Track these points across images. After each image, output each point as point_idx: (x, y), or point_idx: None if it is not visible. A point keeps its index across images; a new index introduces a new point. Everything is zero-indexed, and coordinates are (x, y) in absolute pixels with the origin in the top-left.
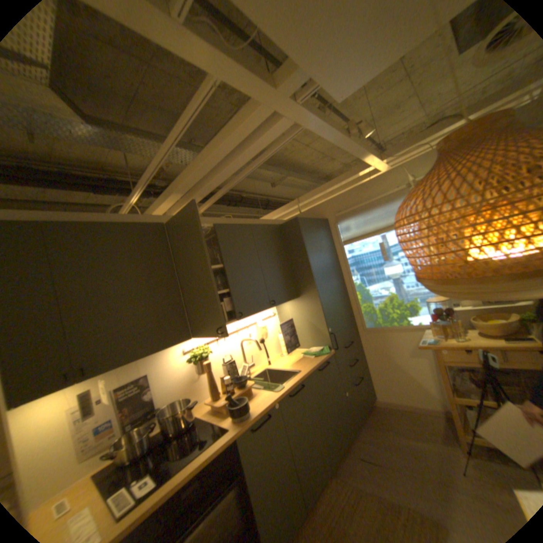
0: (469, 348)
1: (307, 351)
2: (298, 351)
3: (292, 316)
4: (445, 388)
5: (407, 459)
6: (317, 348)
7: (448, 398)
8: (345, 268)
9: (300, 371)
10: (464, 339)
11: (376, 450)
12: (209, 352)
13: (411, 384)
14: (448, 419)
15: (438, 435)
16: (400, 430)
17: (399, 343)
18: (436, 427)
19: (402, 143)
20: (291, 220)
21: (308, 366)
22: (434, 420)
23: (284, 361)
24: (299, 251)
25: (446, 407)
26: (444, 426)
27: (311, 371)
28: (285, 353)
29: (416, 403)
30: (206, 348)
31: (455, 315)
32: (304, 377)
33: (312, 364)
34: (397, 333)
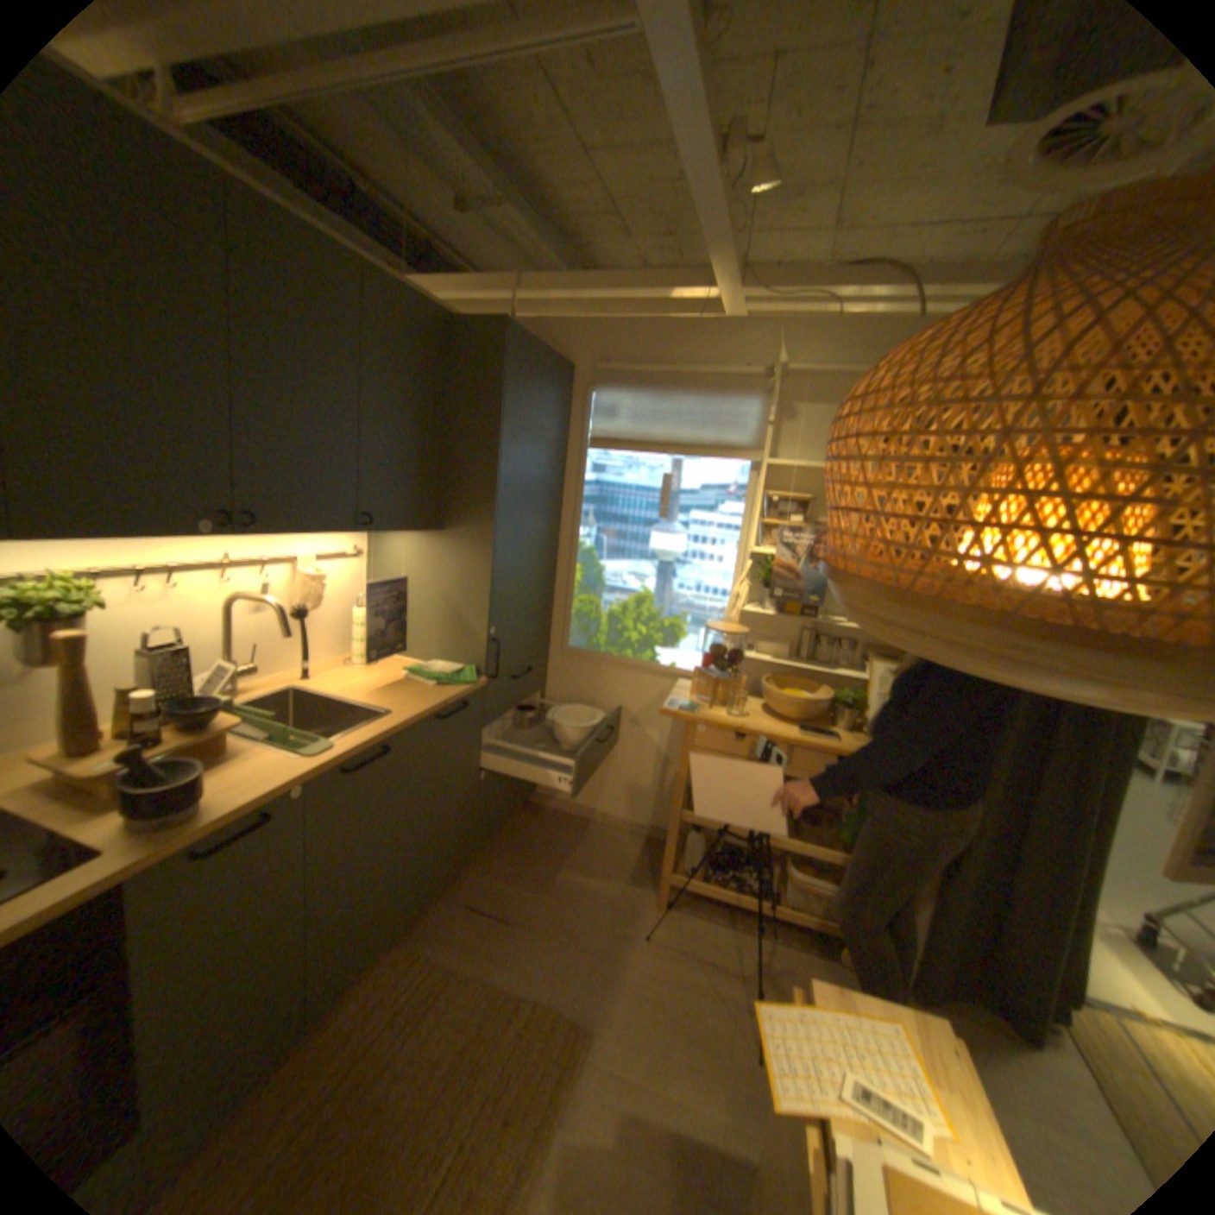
0: (741, 729)
1: (423, 666)
2: (397, 661)
3: (411, 573)
4: (668, 787)
5: (560, 908)
6: (450, 666)
7: (666, 805)
8: (573, 504)
9: (391, 711)
10: (738, 712)
11: (506, 888)
12: (98, 605)
13: (612, 772)
14: (650, 839)
15: (626, 867)
16: (562, 852)
17: (622, 691)
18: (627, 852)
19: (795, 272)
20: (489, 319)
21: (416, 703)
22: (628, 838)
23: (353, 678)
24: (483, 413)
25: (654, 820)
26: (640, 851)
27: (420, 718)
28: (362, 659)
29: (608, 807)
30: (86, 590)
31: (738, 664)
32: (398, 730)
33: (427, 699)
34: (624, 672)
